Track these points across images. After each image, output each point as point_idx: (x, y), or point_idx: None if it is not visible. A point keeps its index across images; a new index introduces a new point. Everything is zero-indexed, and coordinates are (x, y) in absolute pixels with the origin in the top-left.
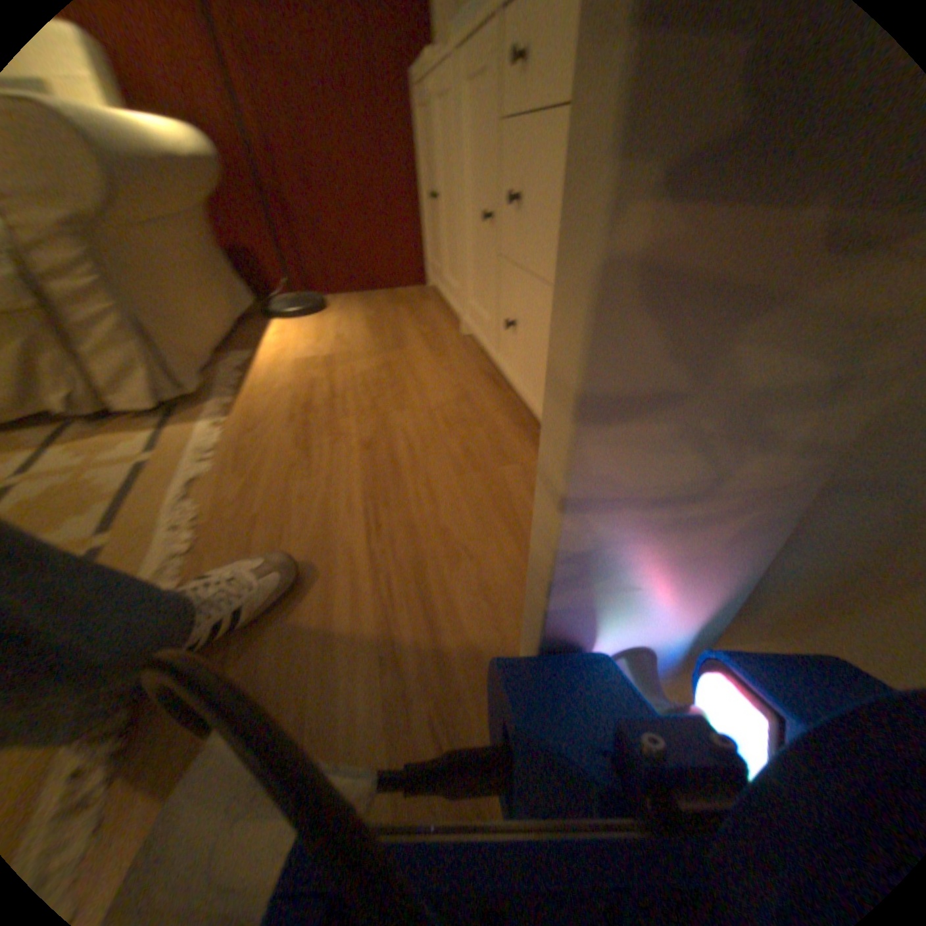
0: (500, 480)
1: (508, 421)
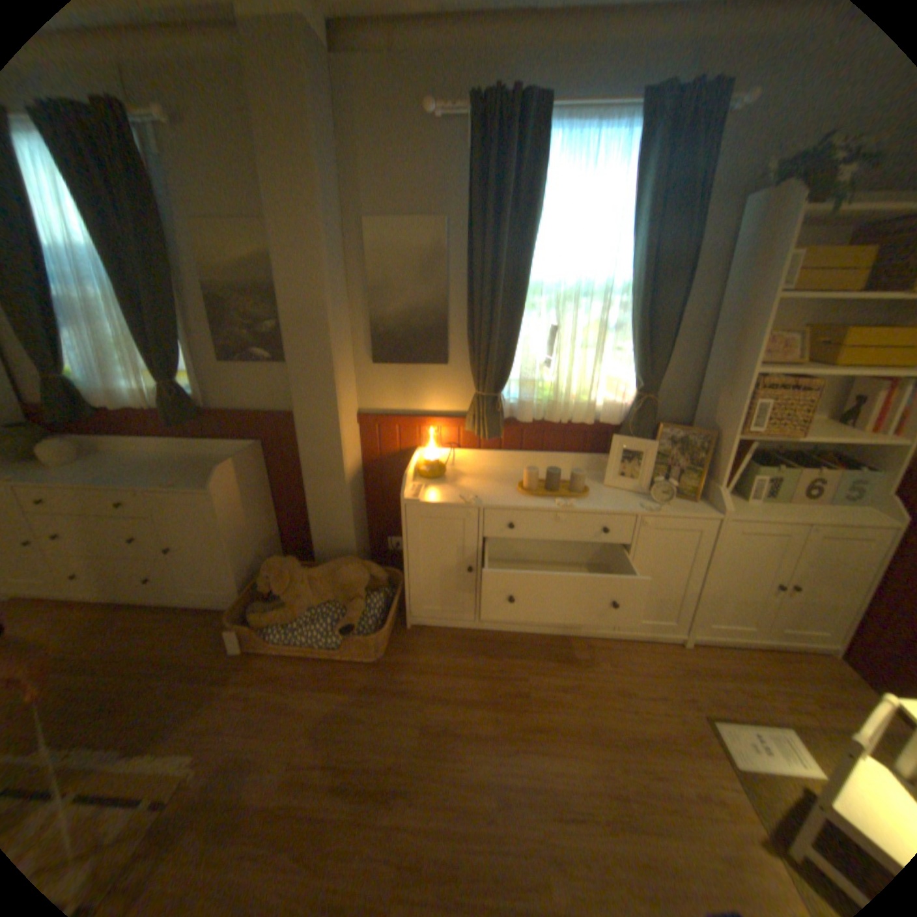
0: (117, 630)
1: (96, 615)
